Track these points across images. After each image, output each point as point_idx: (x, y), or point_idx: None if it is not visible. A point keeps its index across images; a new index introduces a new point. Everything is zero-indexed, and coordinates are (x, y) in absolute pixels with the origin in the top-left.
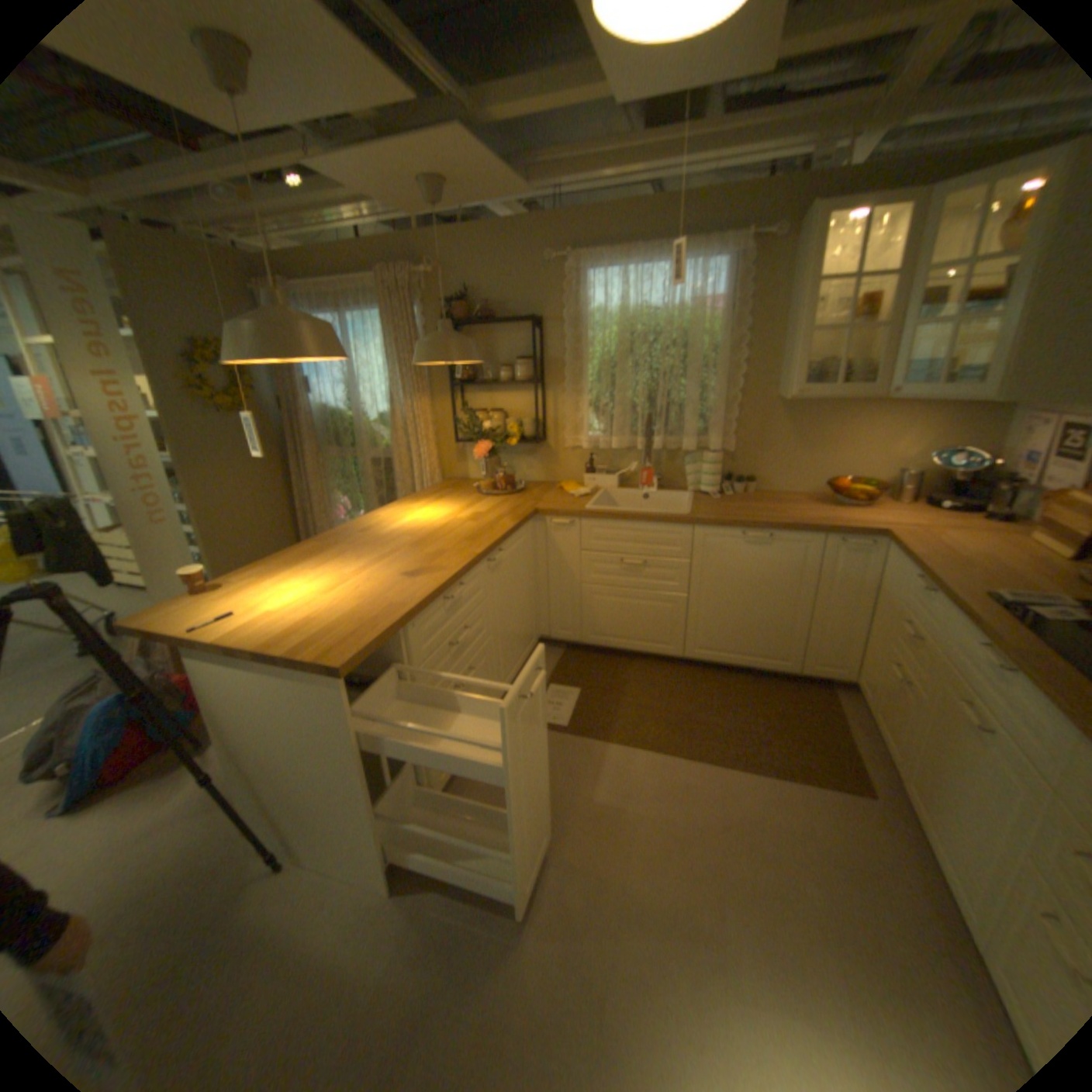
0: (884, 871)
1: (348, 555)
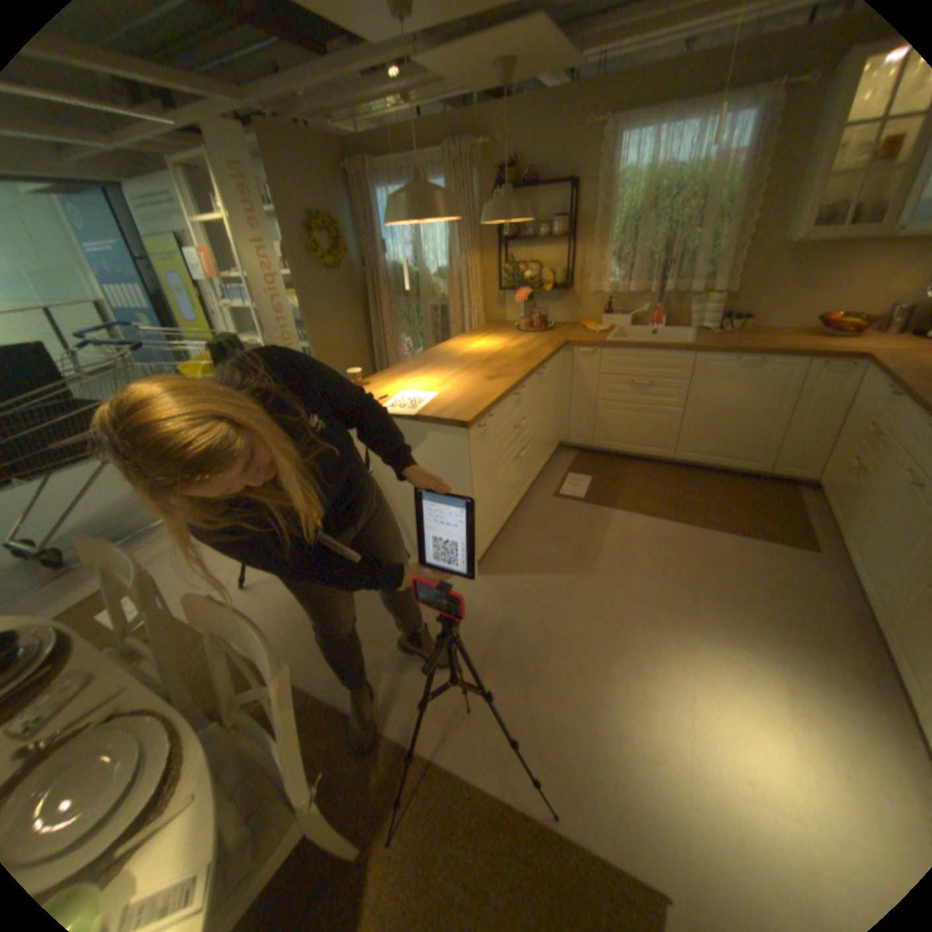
0: (817, 590)
1: (440, 368)
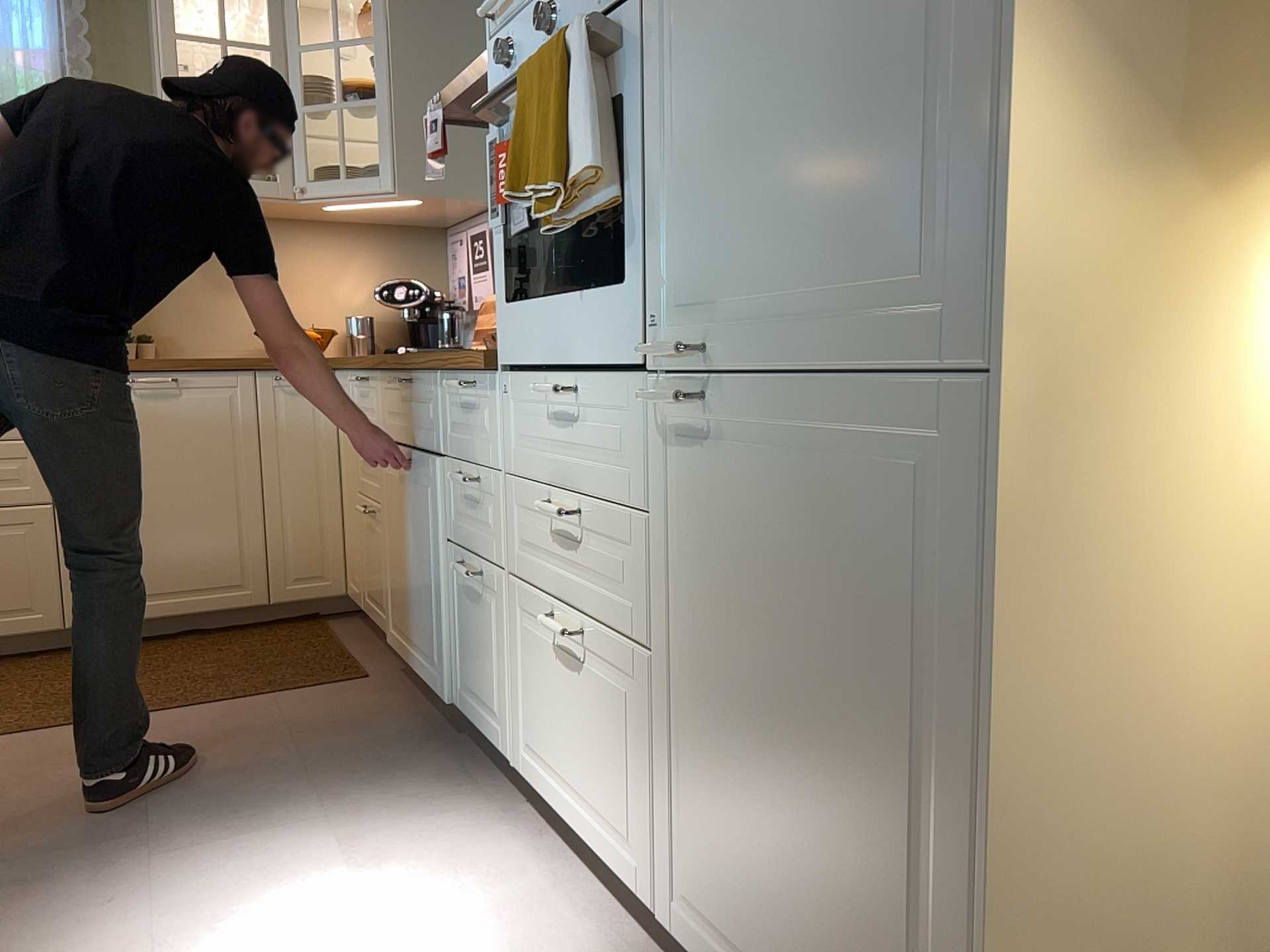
0: (371, 718)
1: None
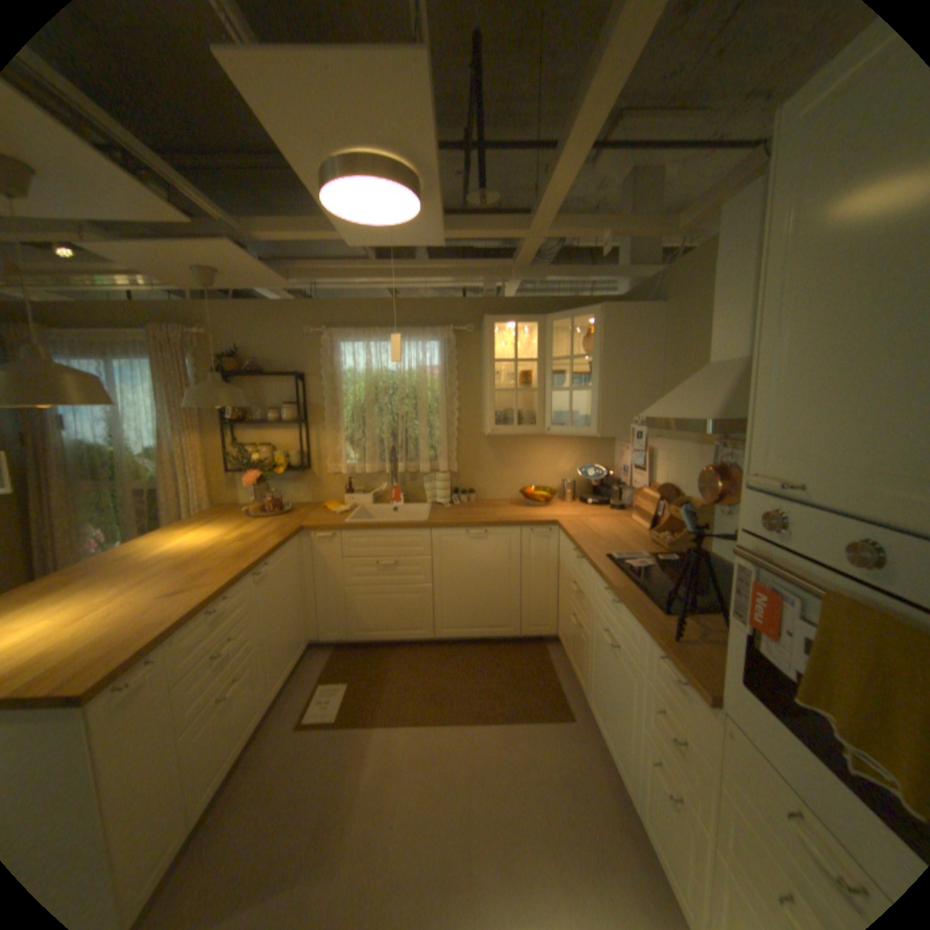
0: (581, 777)
1: (98, 586)
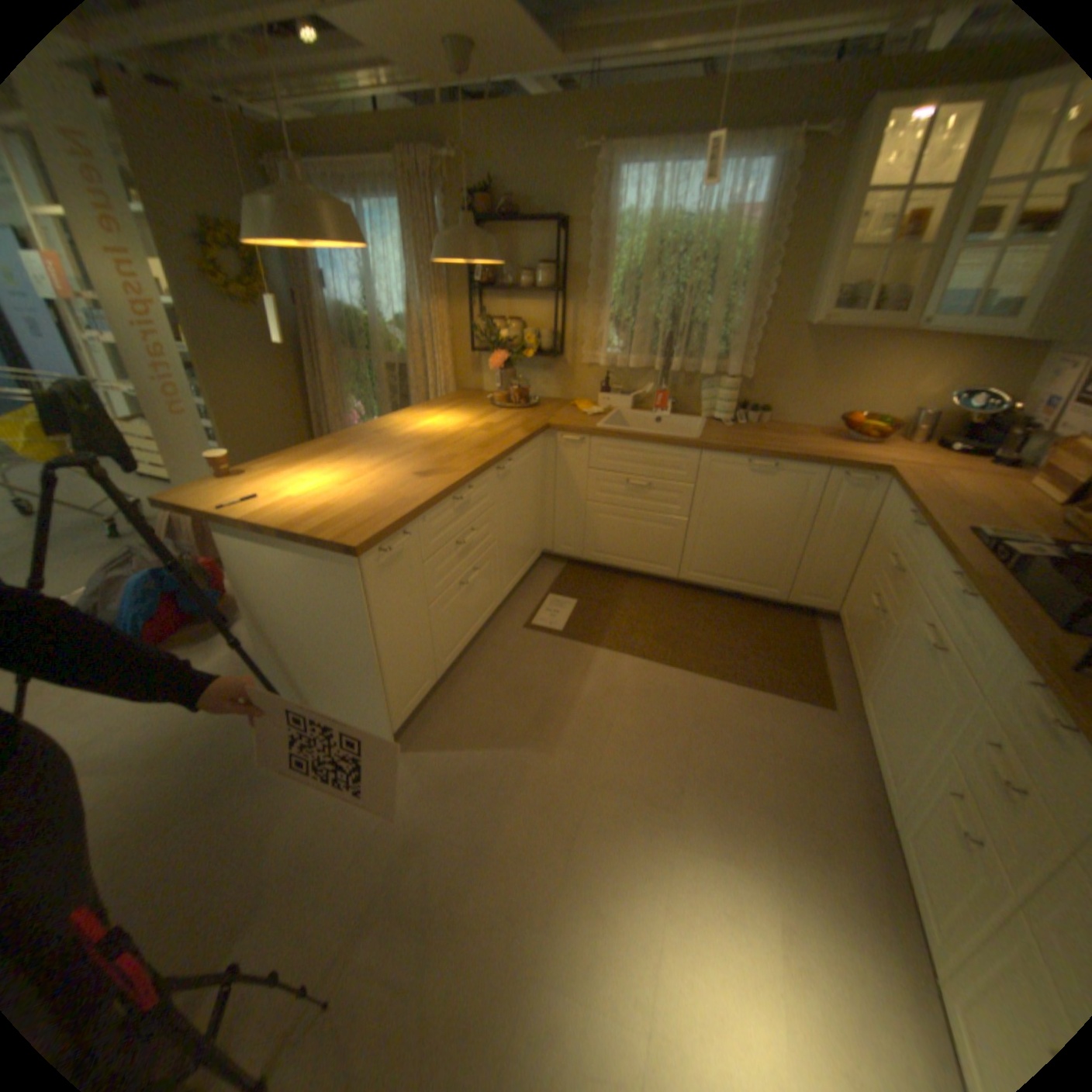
0: (829, 767)
1: (363, 453)
